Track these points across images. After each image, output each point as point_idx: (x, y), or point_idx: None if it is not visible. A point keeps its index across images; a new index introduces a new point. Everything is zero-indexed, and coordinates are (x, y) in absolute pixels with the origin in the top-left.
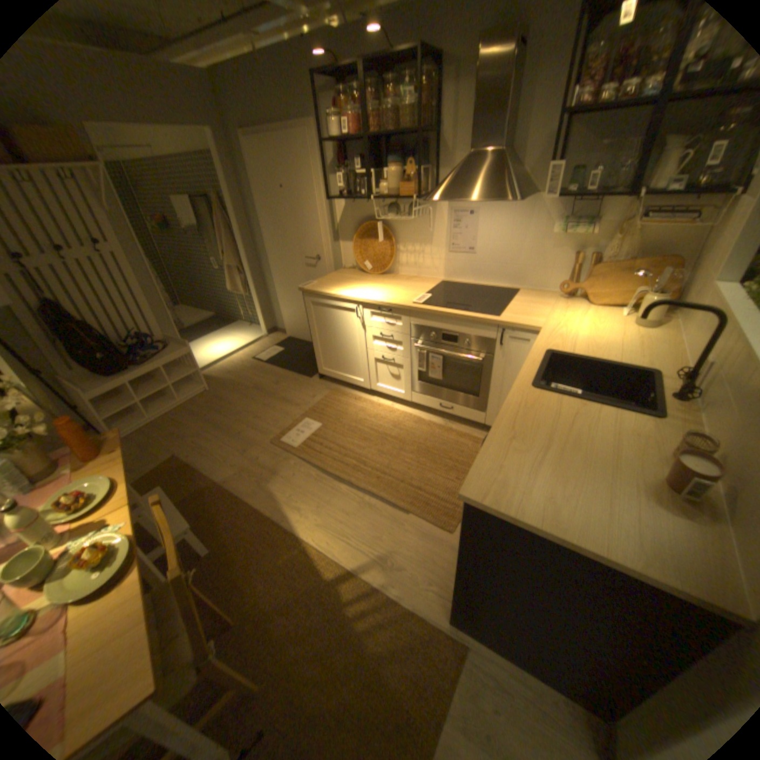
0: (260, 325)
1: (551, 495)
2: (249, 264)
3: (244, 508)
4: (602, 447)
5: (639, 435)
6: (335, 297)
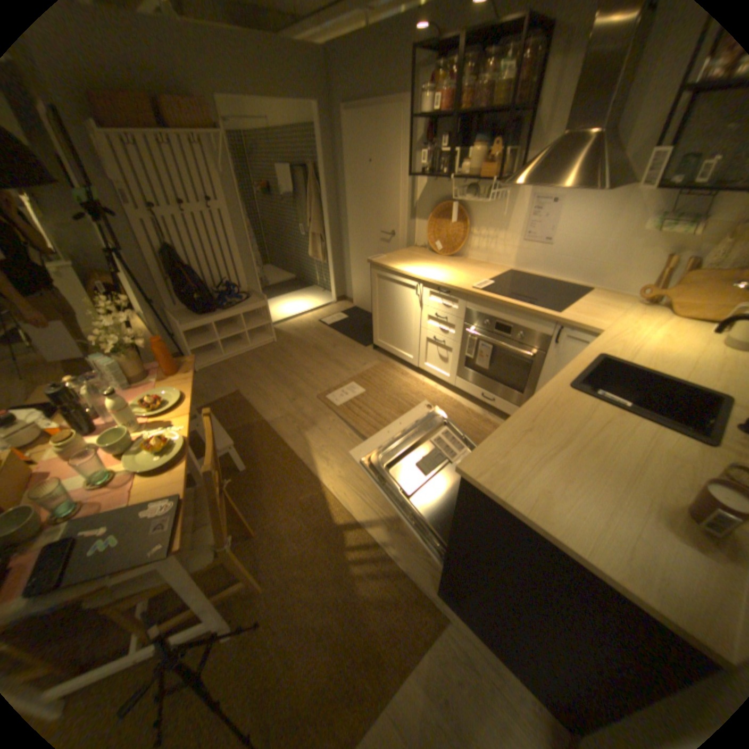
0: (331, 292)
1: (549, 490)
2: (331, 234)
3: (283, 447)
4: (626, 459)
5: (676, 457)
6: (398, 272)
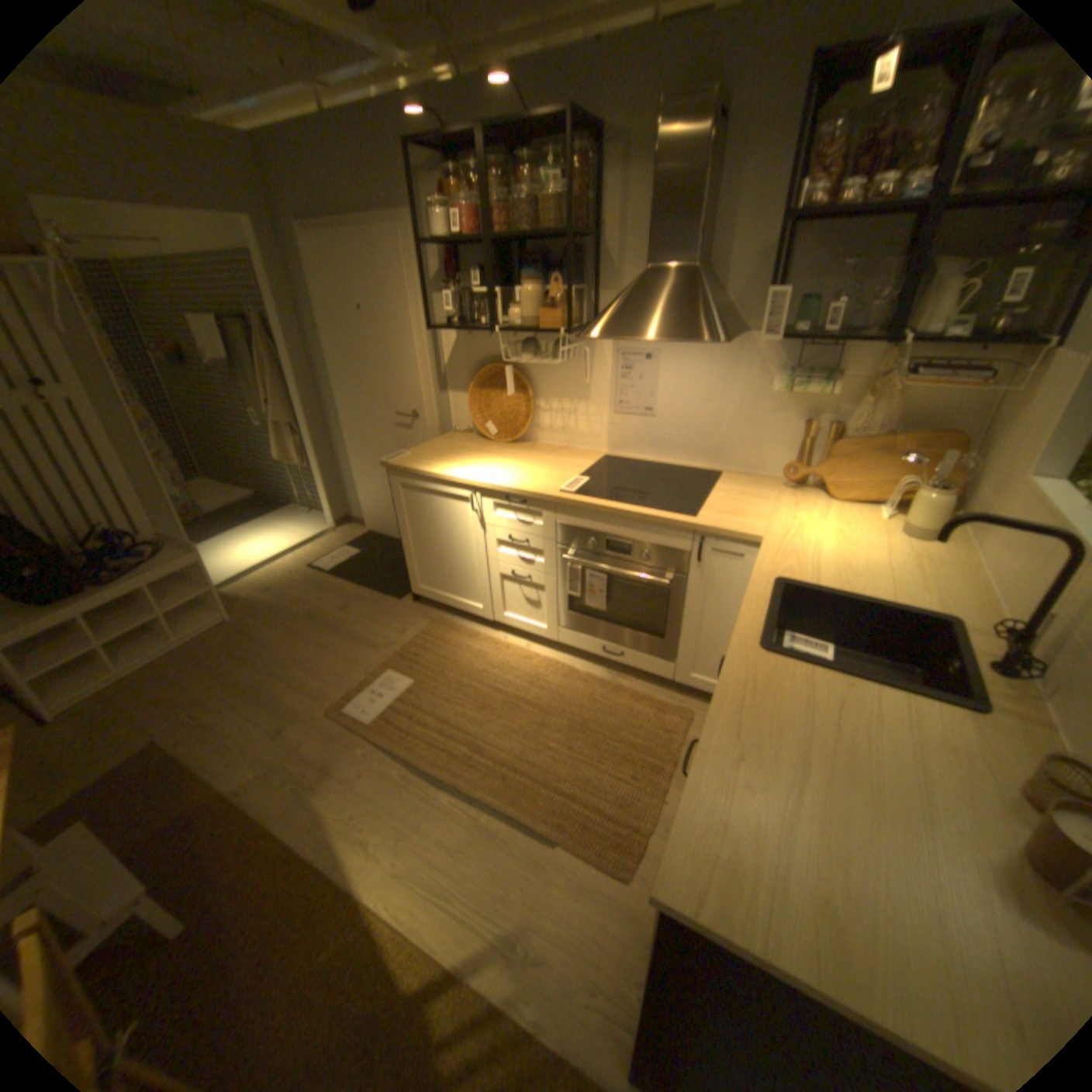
0: (324, 512)
1: (824, 894)
2: (309, 420)
3: (268, 845)
4: (897, 776)
5: (954, 749)
6: (438, 478)
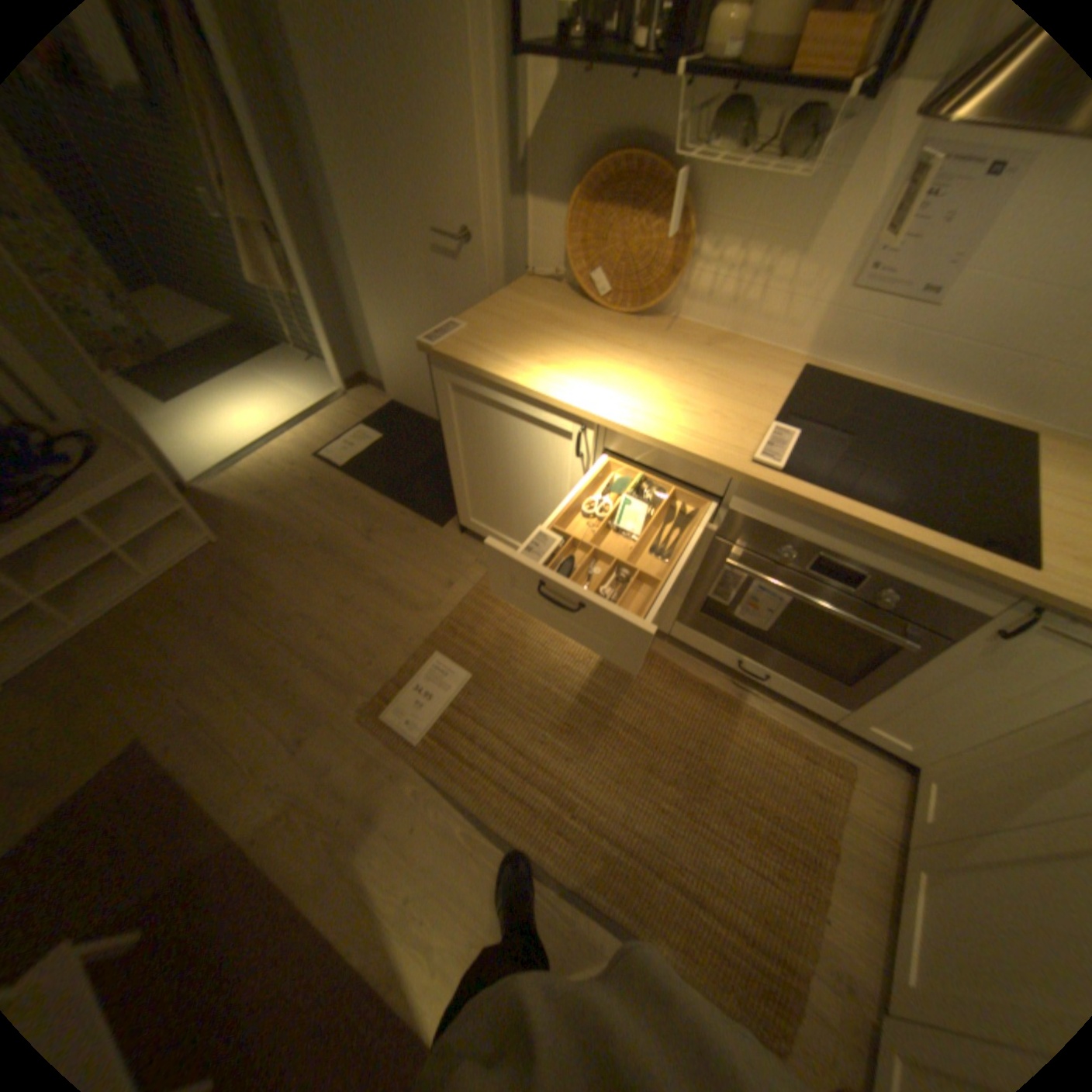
0: (326, 369)
1: None
2: (290, 220)
3: (299, 941)
4: None
5: None
6: (519, 390)
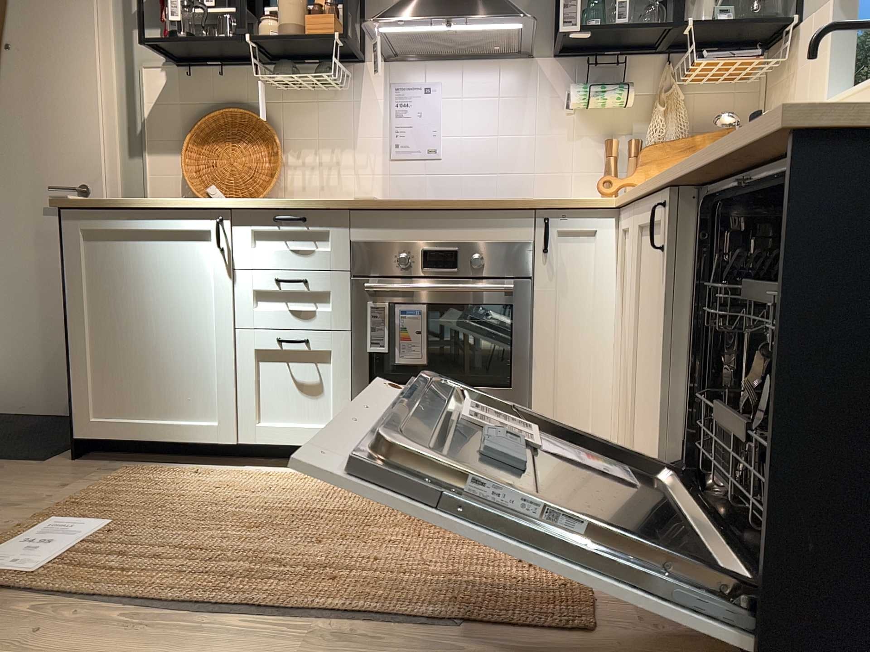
0: None
1: None
2: None
3: None
4: None
5: None
6: (158, 210)
